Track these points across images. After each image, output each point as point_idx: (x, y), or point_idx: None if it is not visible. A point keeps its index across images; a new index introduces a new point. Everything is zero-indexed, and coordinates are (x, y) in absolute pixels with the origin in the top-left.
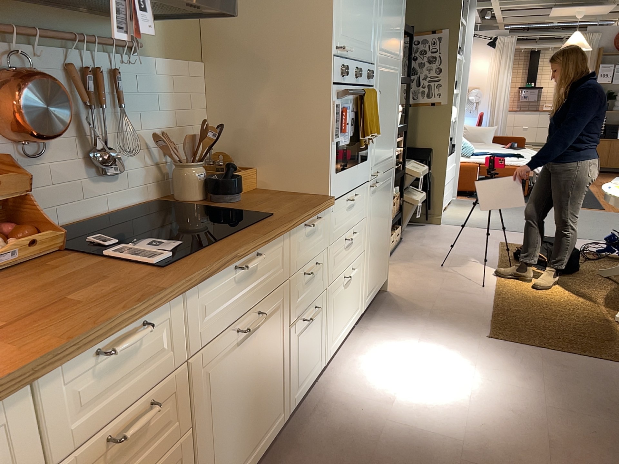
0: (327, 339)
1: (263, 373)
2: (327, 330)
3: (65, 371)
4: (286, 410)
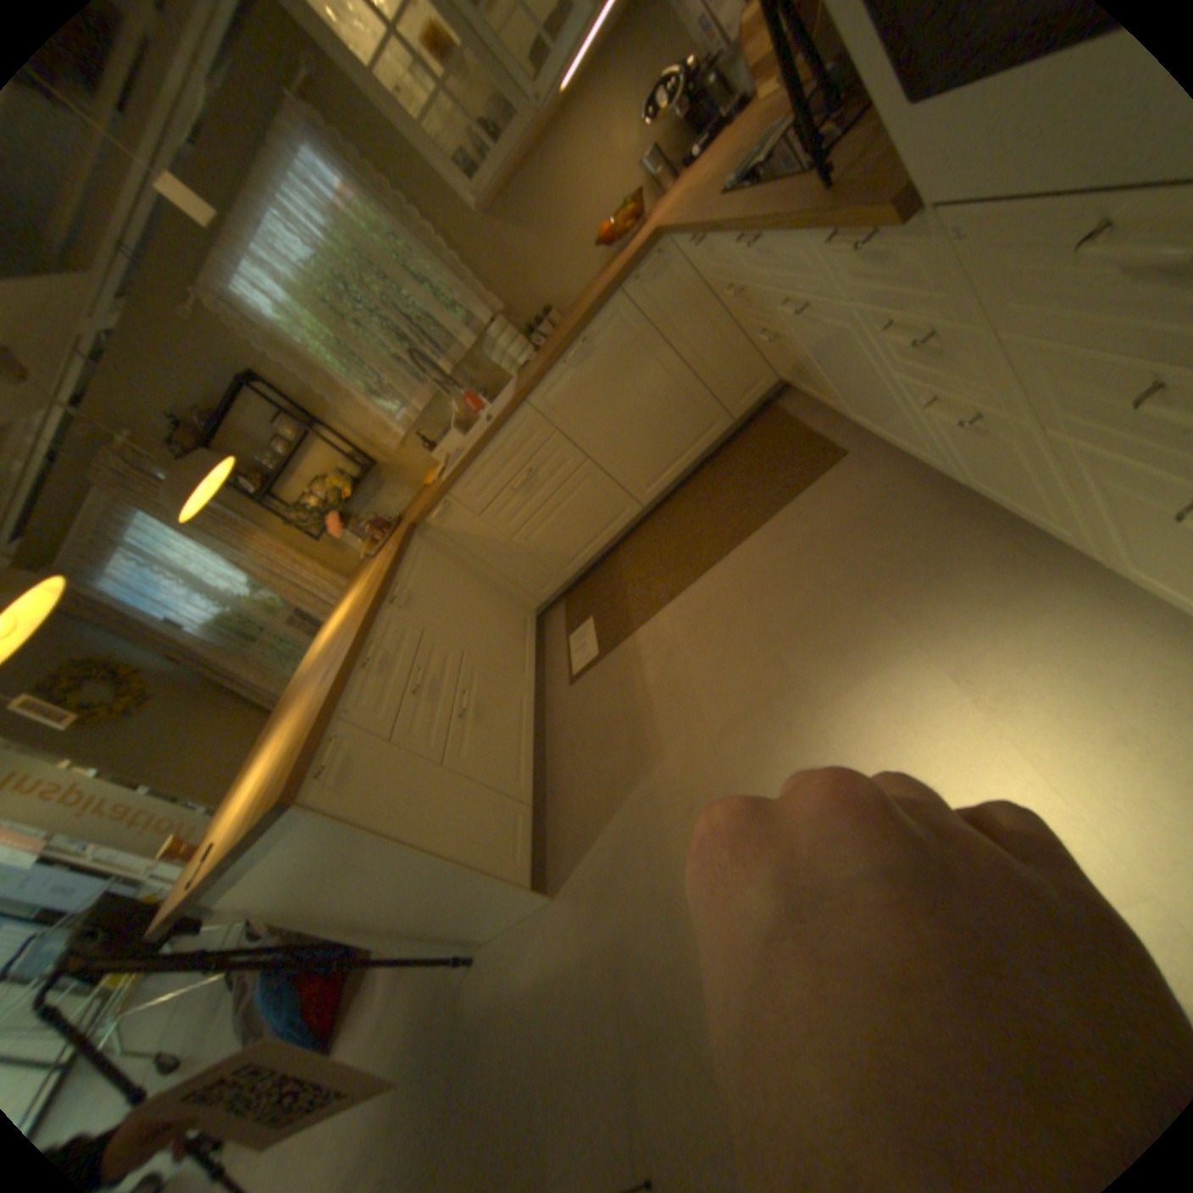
0: (1099, 529)
1: (865, 375)
2: (1090, 512)
3: (691, 235)
4: (968, 473)
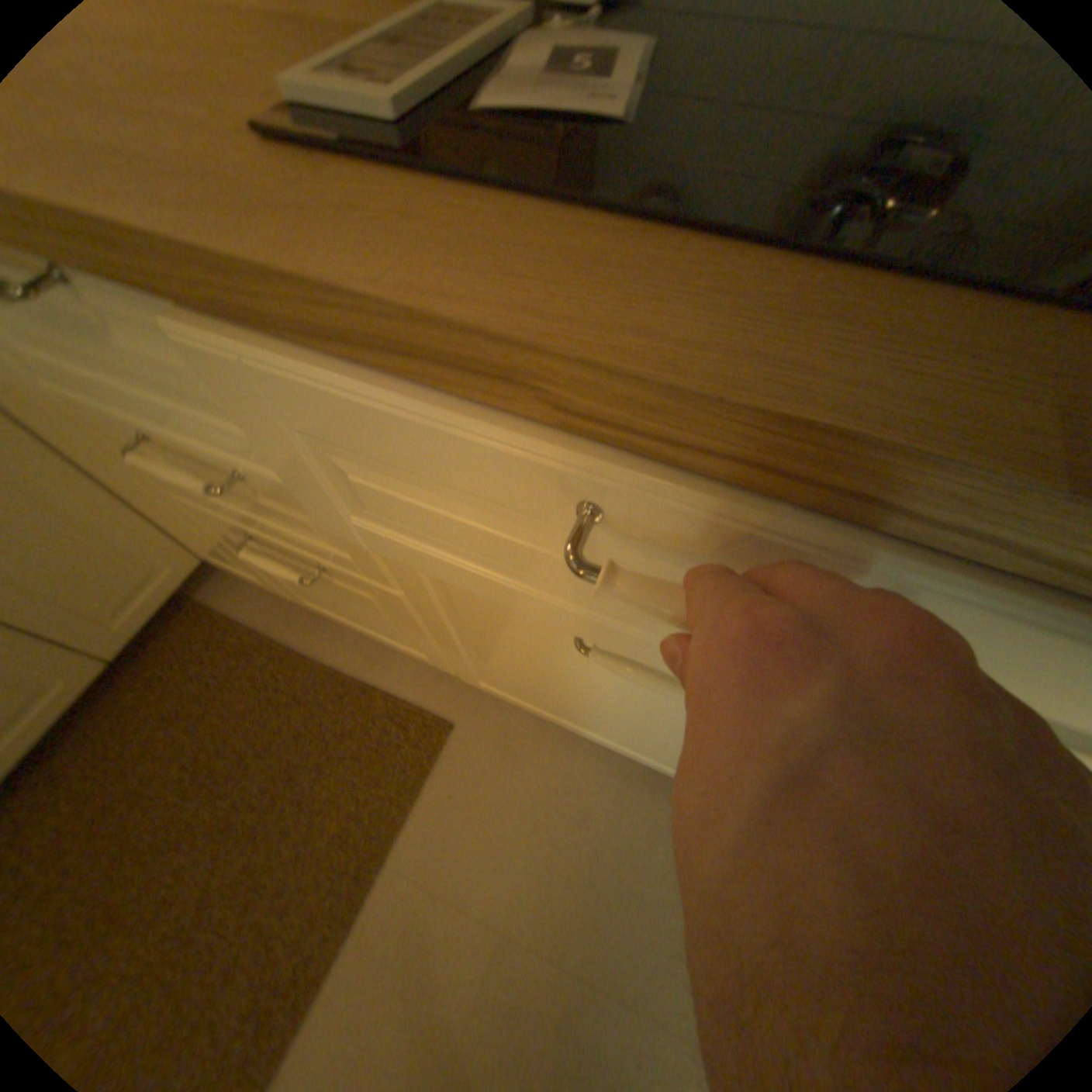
0: None
1: None
2: None
3: None
4: None
